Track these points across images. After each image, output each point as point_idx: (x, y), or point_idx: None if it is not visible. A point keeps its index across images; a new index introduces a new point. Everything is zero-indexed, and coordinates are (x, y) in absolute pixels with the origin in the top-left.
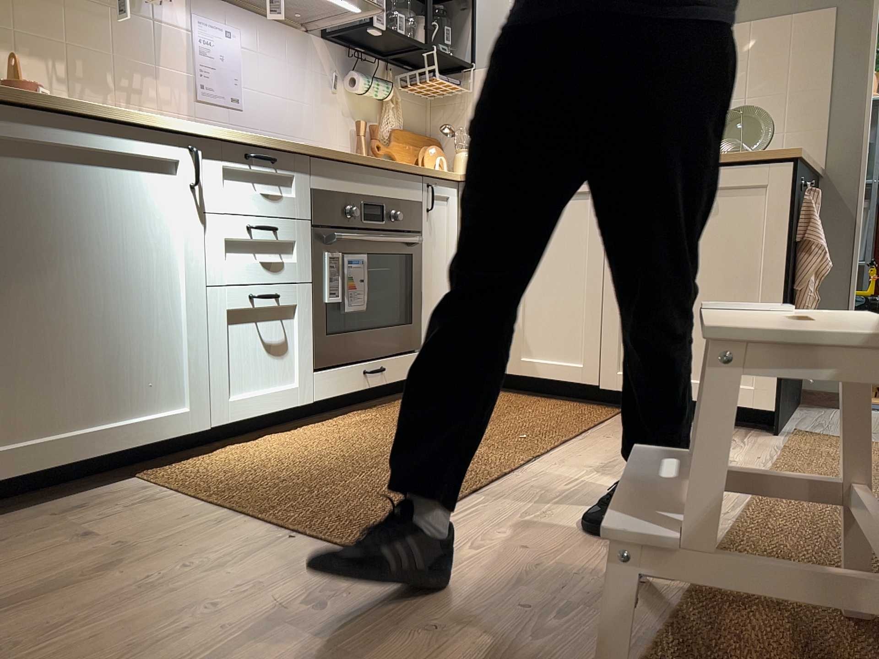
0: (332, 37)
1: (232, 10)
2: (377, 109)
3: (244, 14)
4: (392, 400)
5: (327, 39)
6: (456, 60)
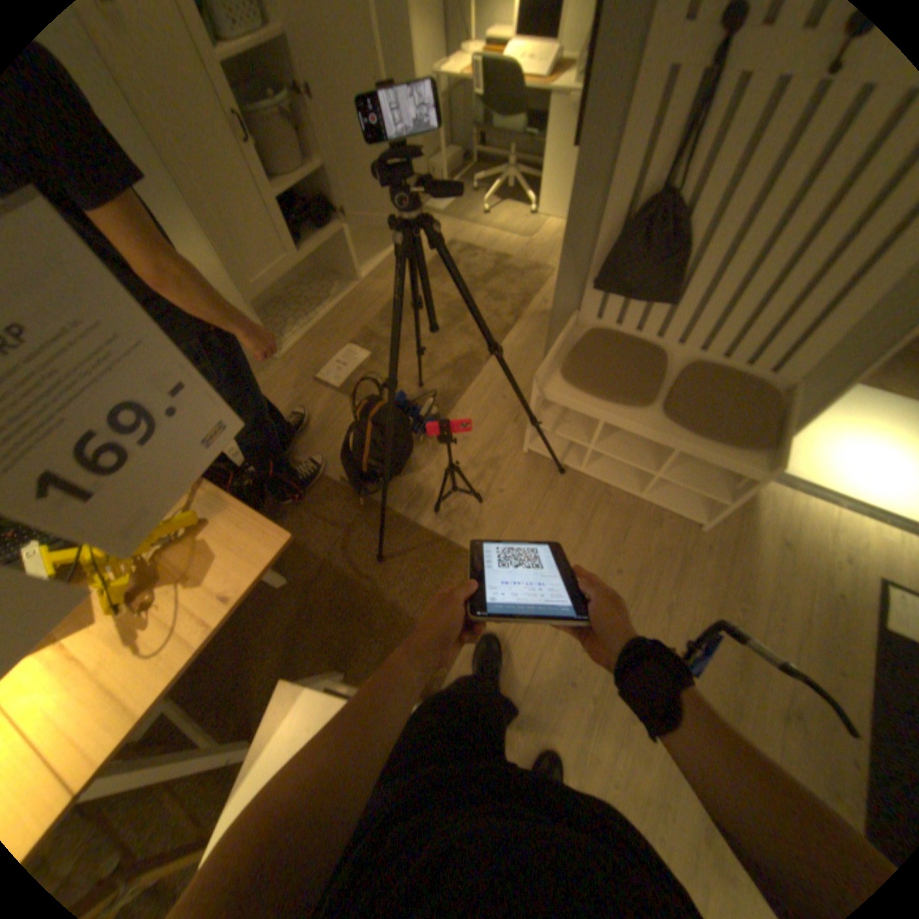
0: None
1: None
2: None
3: None
4: None
5: None
6: None
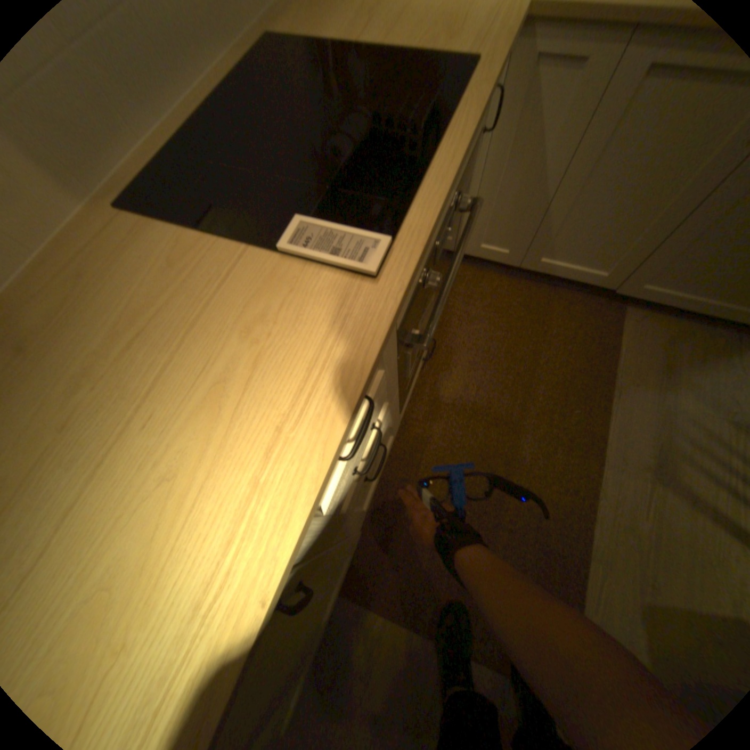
0: None
1: None
2: None
3: None
4: None
5: None
6: None
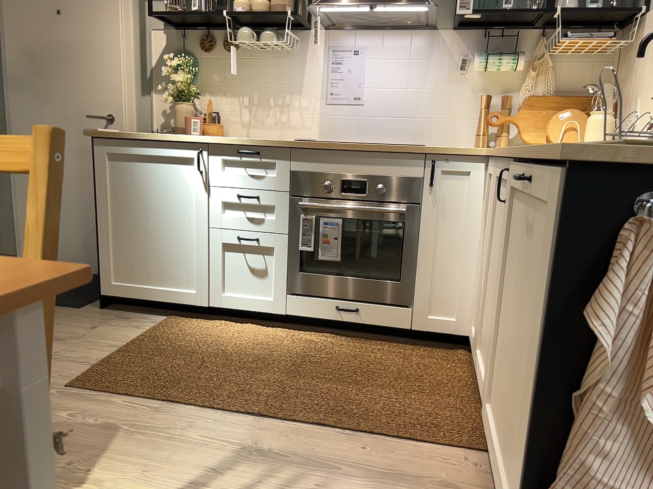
0: (455, 28)
1: (369, 32)
2: (519, 81)
3: (379, 32)
4: (383, 340)
5: (455, 30)
6: (609, 12)
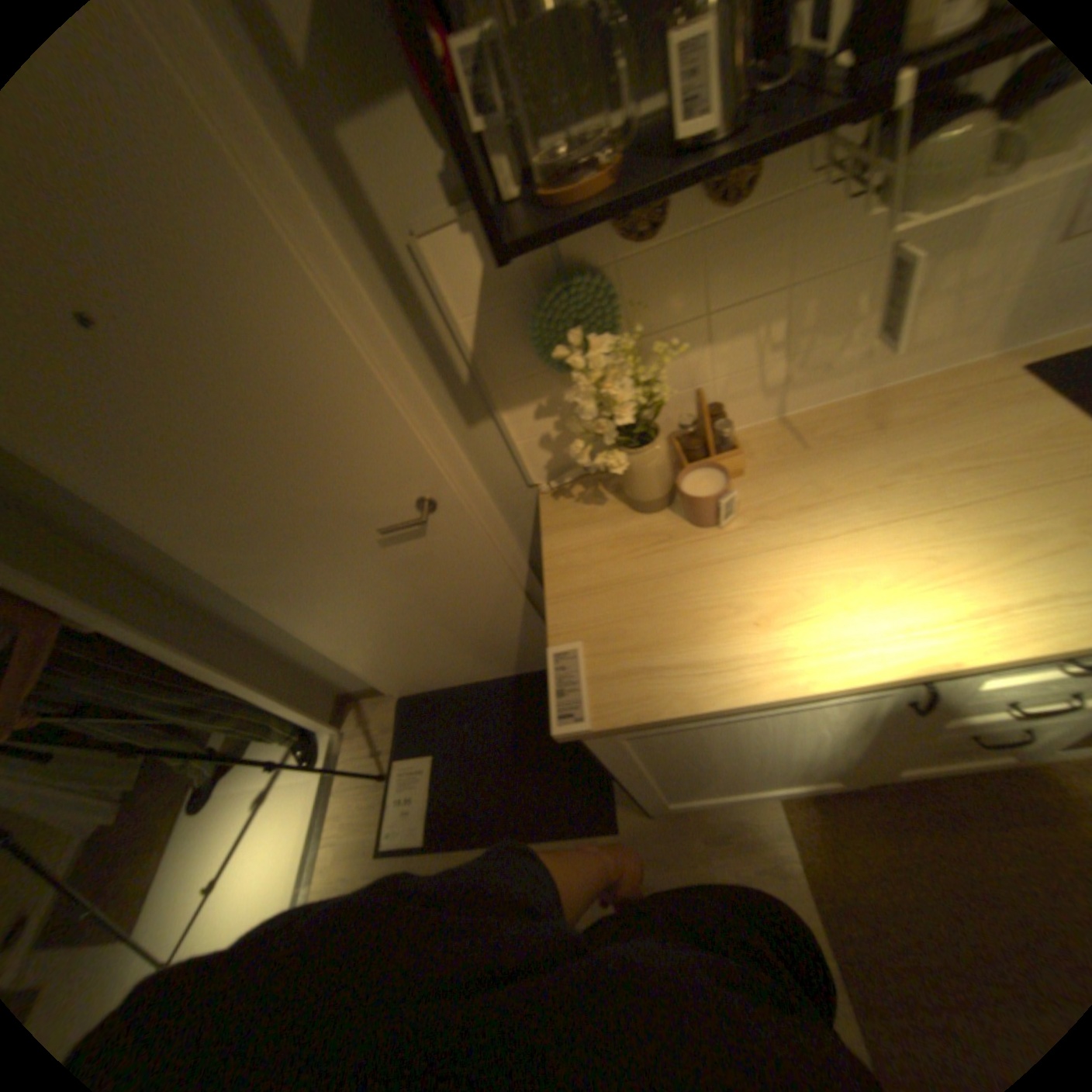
0: None
1: None
2: None
3: None
4: None
5: None
6: None
